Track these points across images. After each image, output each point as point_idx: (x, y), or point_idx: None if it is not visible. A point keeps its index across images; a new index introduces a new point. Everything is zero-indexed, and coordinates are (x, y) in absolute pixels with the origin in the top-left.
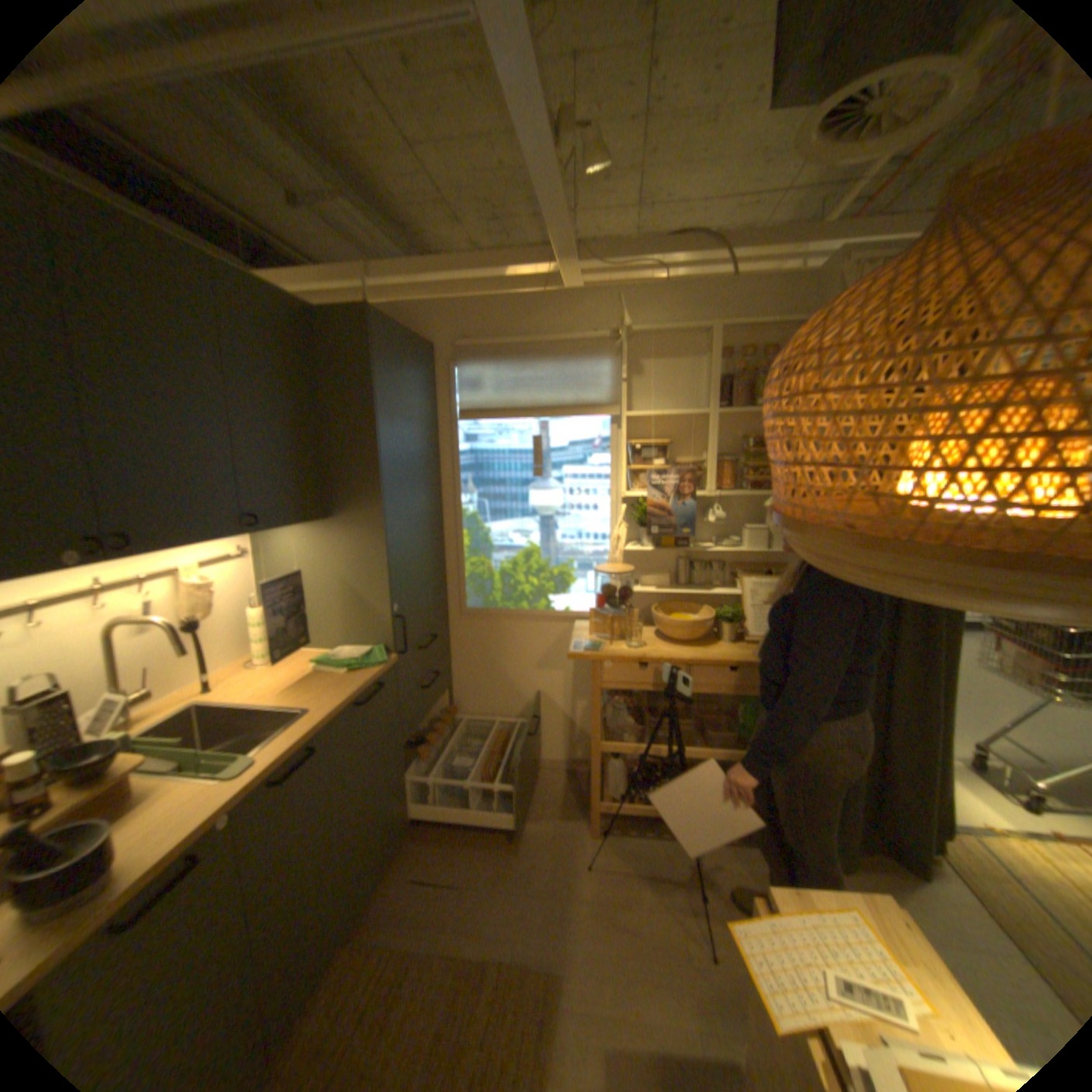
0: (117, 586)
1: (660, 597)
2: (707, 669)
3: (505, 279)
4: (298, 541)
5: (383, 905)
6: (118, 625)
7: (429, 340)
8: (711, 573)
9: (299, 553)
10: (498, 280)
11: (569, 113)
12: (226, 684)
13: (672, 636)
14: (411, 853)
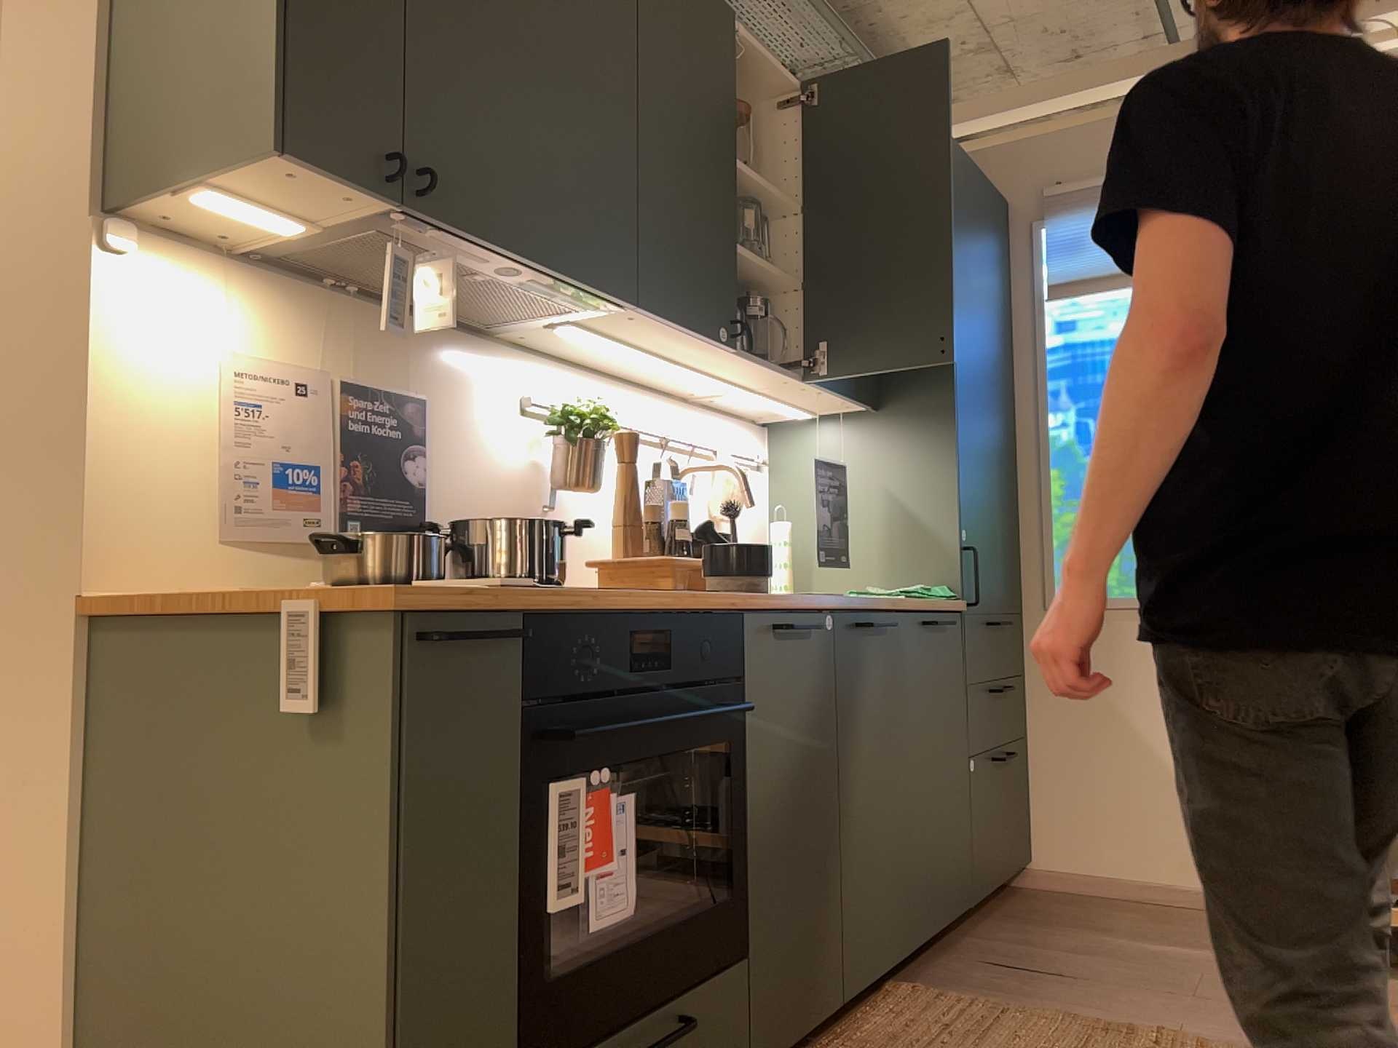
0: (674, 443)
1: None
2: None
3: (1116, 100)
4: (834, 444)
5: (948, 970)
6: (686, 471)
7: (1000, 196)
8: None
9: (834, 460)
10: (1105, 103)
11: None
12: None
13: None
14: (980, 943)
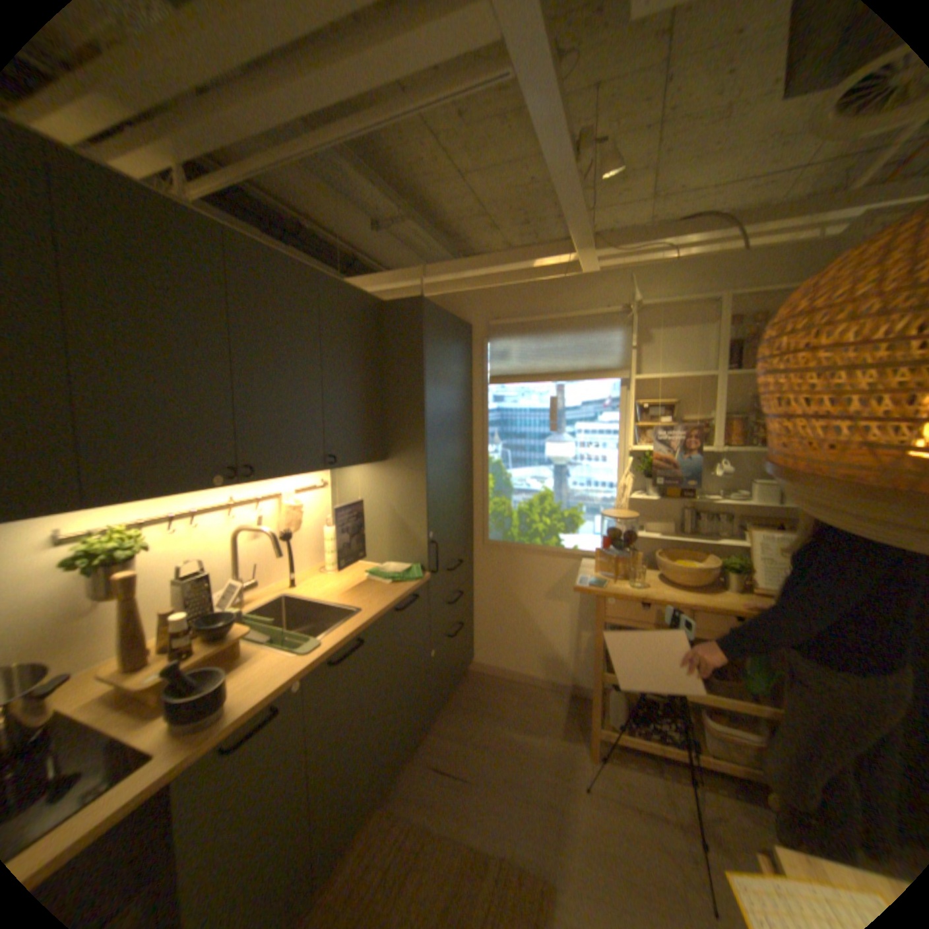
0: (242, 502)
1: (665, 543)
2: (711, 616)
3: (531, 269)
4: (362, 477)
5: (407, 783)
6: (241, 530)
7: (468, 321)
8: (718, 524)
9: (362, 486)
10: (526, 270)
11: (588, 132)
12: (305, 582)
13: (675, 580)
14: (432, 743)
